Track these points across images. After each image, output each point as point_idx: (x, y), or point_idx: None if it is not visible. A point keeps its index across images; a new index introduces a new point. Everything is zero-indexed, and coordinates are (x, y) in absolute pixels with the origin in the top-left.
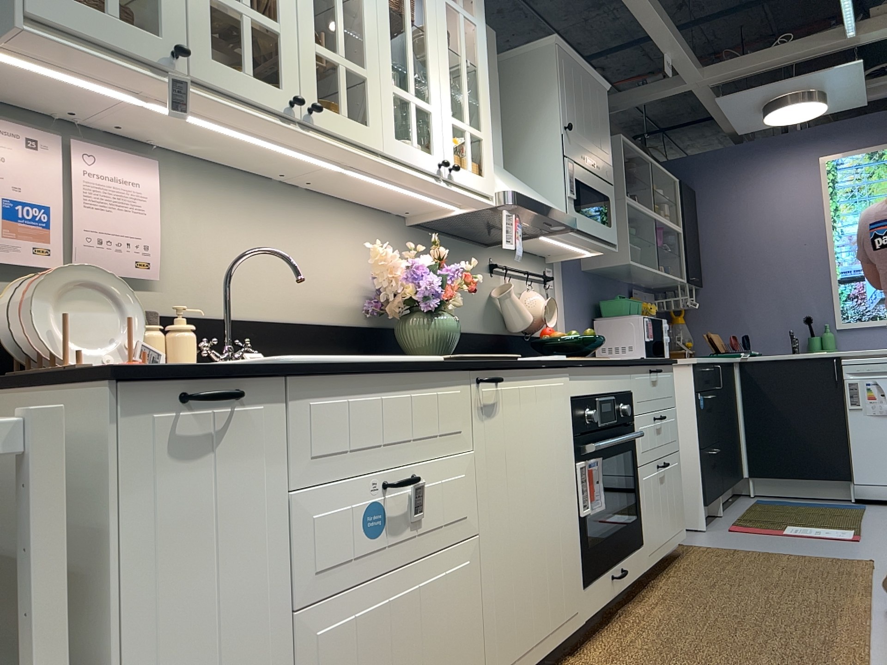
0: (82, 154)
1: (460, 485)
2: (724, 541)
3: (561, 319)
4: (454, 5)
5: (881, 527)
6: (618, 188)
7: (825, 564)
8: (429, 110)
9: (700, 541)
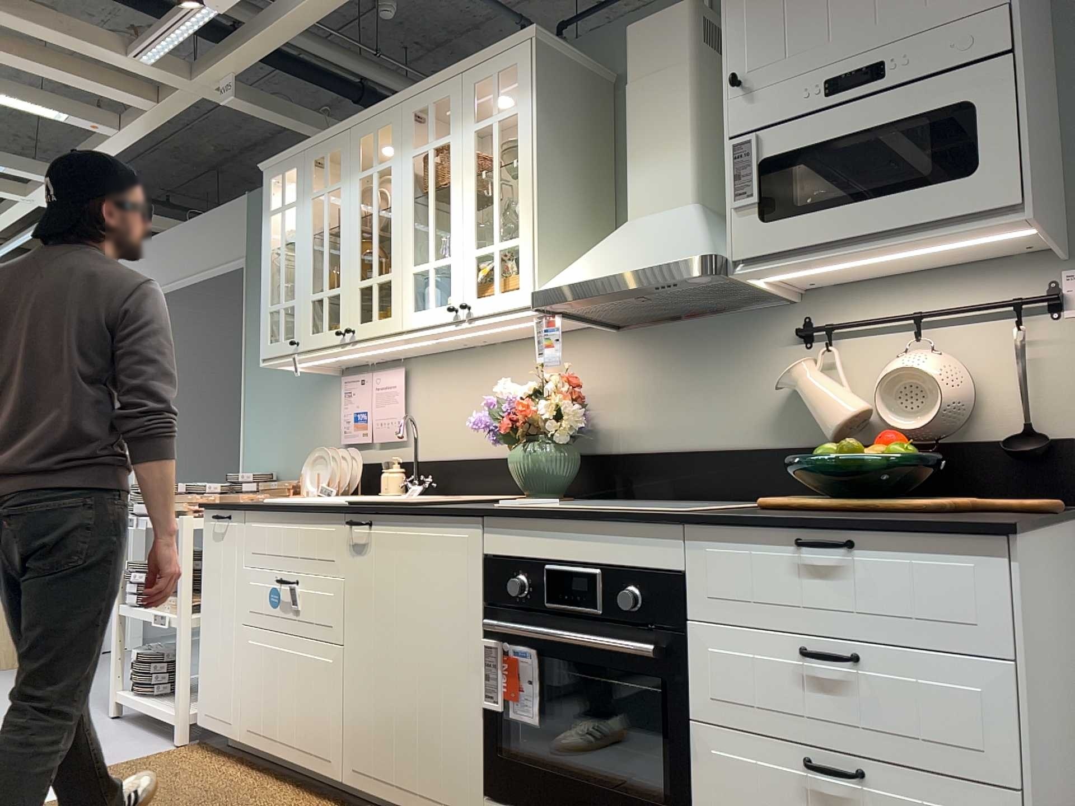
0: (374, 378)
1: (328, 600)
2: None
3: None
4: (484, 123)
5: None
6: None
7: None
8: (446, 262)
9: None
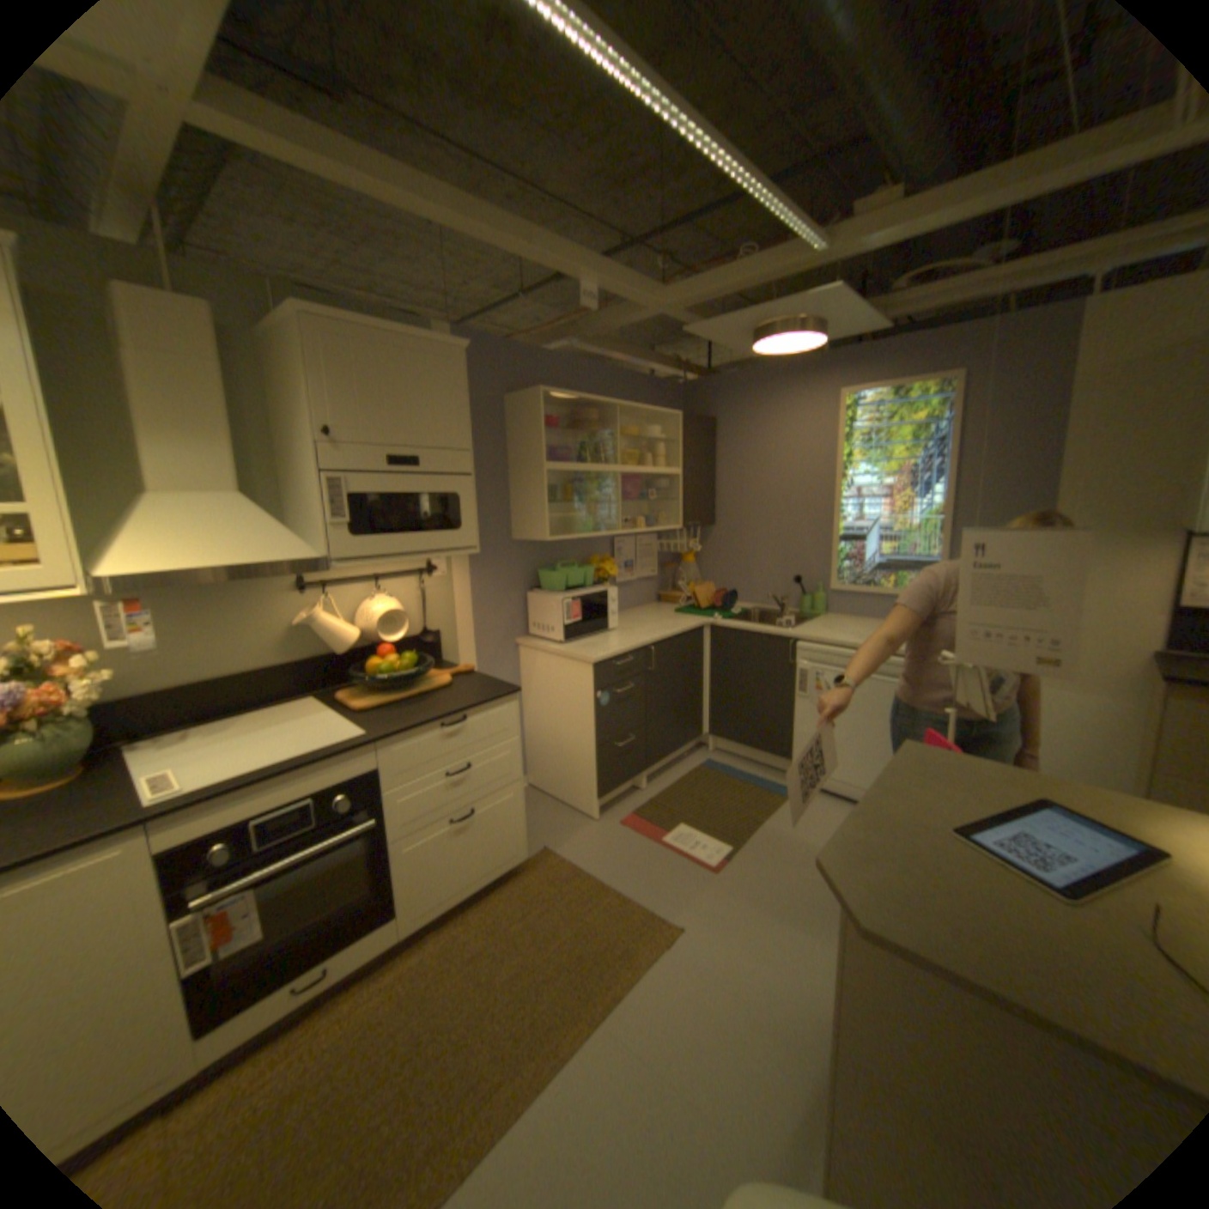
0: None
1: None
2: (590, 849)
3: (461, 605)
4: None
5: (766, 847)
6: (538, 453)
7: (629, 928)
8: None
9: (570, 843)
